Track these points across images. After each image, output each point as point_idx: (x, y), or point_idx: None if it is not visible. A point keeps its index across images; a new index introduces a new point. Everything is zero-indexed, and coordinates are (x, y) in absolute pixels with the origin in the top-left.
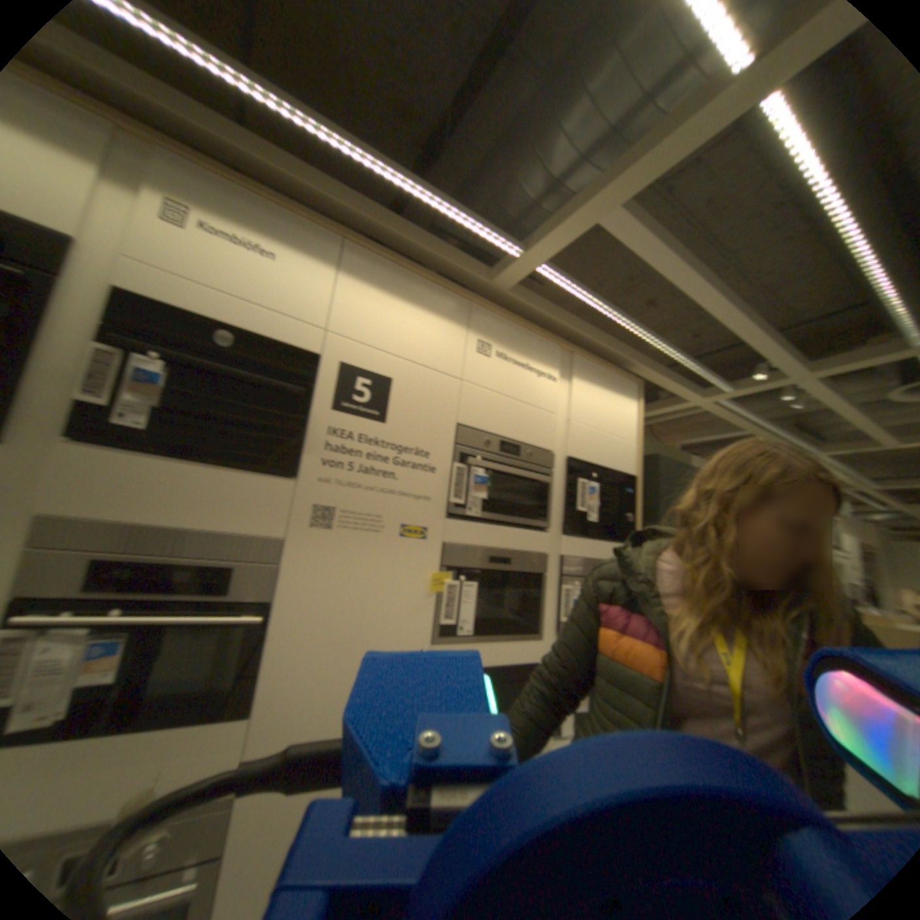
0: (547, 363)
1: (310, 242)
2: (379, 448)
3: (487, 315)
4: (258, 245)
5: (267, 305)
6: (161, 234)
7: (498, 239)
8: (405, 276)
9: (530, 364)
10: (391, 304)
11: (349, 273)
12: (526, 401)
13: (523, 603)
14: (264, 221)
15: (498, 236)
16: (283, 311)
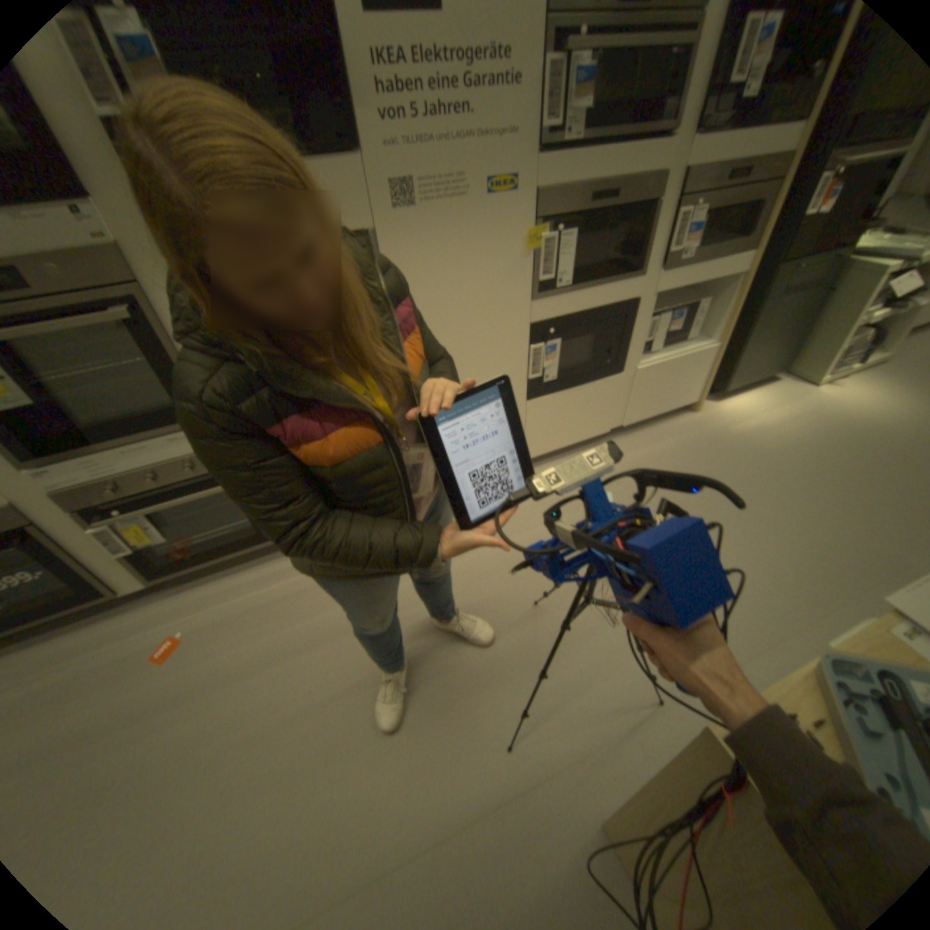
0: None
1: None
2: (444, 65)
3: None
4: None
5: None
6: None
7: None
8: None
9: None
10: None
11: None
12: None
13: (629, 242)
14: None
15: None
16: None
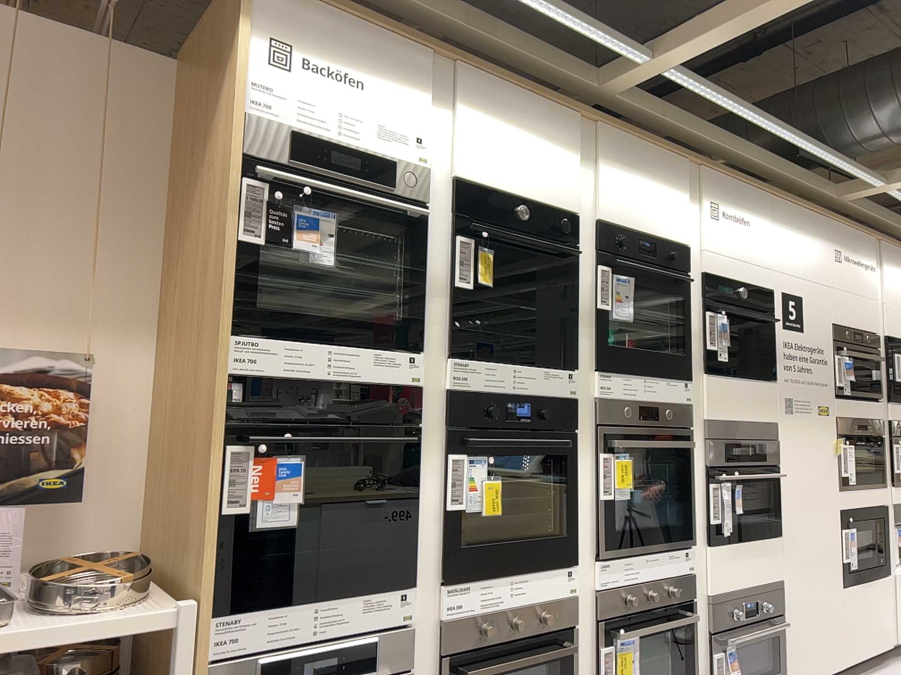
0: (868, 257)
1: (759, 206)
2: (803, 352)
3: (835, 228)
4: (743, 219)
5: (751, 262)
6: (714, 230)
7: (868, 180)
8: (797, 213)
9: (859, 262)
10: (794, 238)
11: (776, 222)
12: (861, 294)
13: (874, 459)
14: (742, 199)
15: (873, 181)
16: (757, 264)
